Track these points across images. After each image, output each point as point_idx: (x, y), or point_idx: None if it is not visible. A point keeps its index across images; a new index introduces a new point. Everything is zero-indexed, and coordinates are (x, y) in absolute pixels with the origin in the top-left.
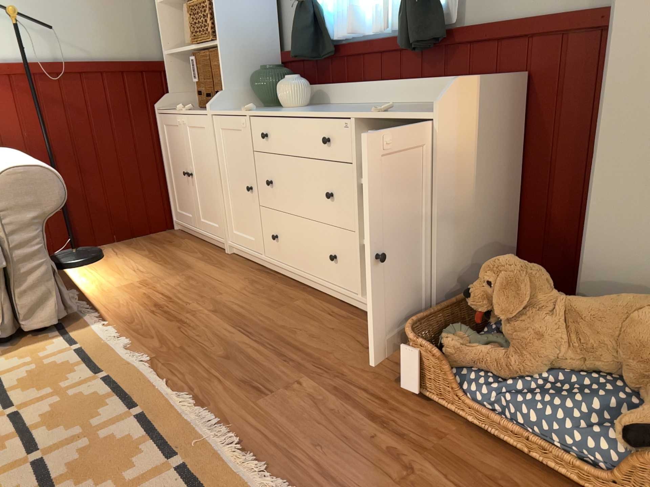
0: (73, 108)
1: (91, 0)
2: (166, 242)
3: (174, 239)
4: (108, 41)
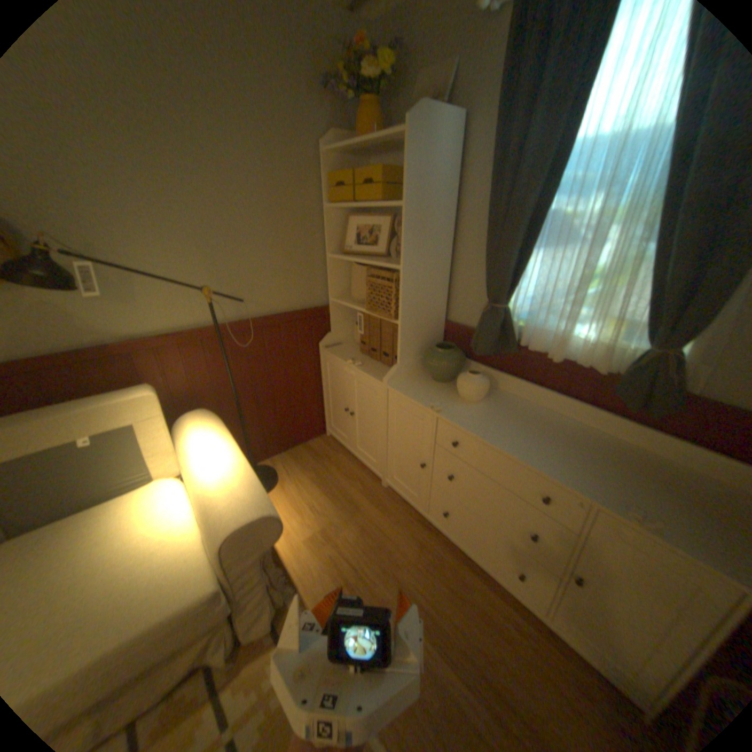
0: (253, 354)
1: (272, 256)
2: (325, 455)
3: (330, 452)
4: (284, 291)
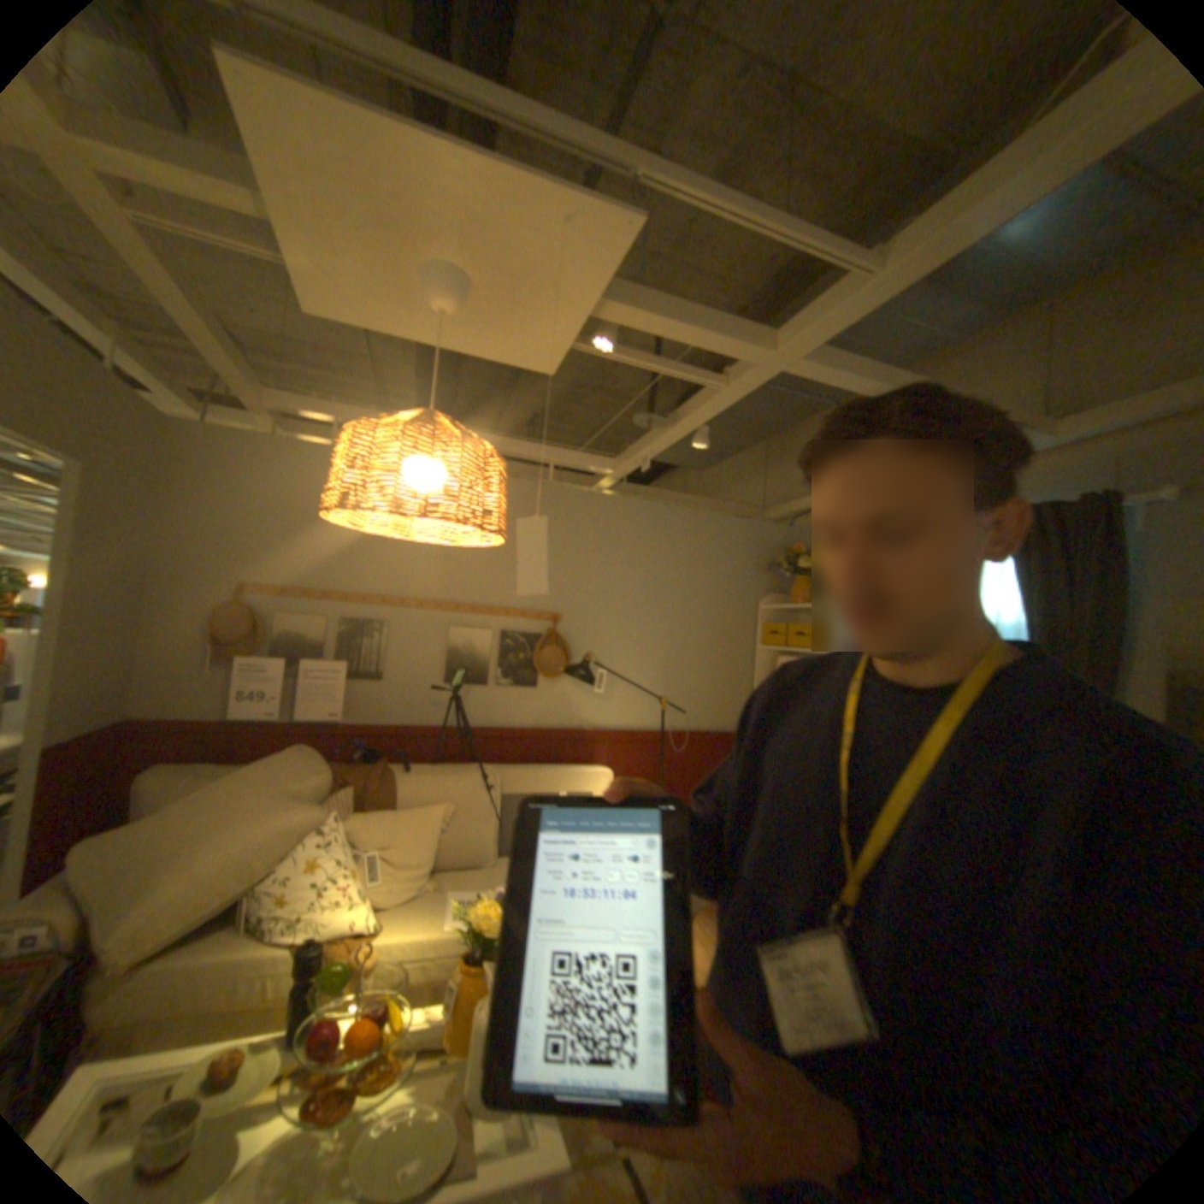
0: (676, 766)
1: (708, 683)
2: None
3: None
4: (713, 713)
